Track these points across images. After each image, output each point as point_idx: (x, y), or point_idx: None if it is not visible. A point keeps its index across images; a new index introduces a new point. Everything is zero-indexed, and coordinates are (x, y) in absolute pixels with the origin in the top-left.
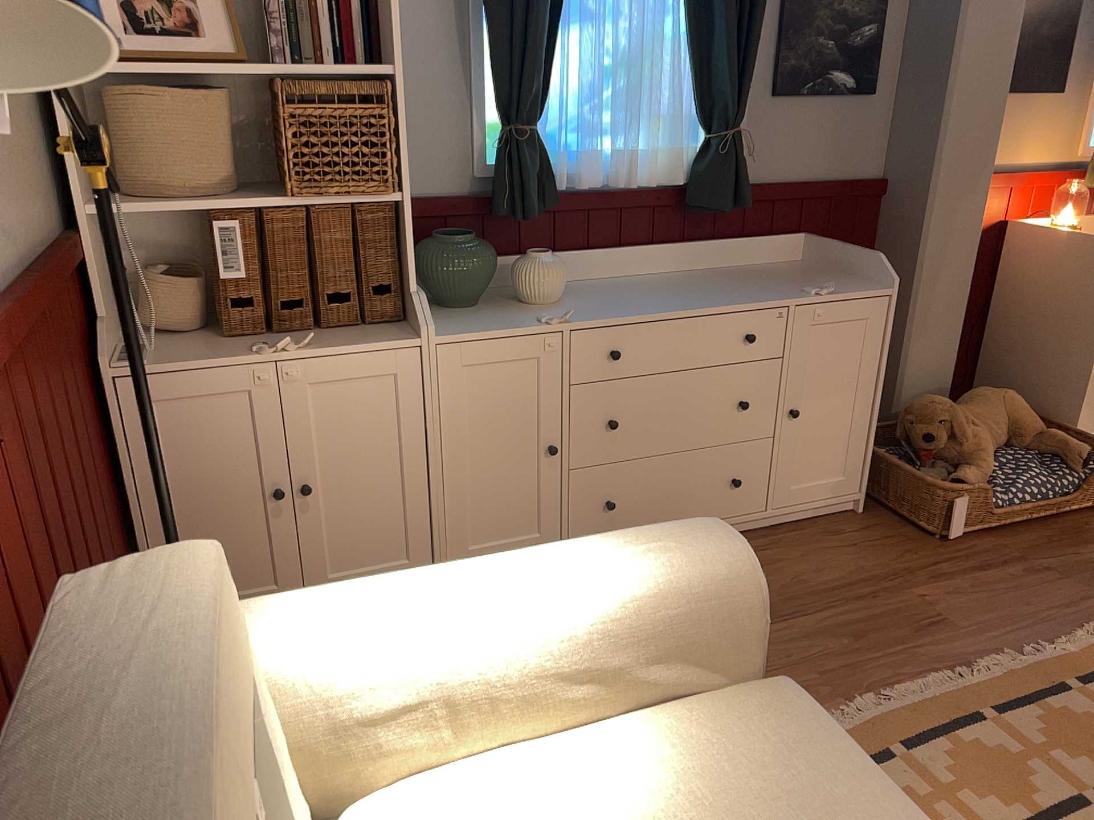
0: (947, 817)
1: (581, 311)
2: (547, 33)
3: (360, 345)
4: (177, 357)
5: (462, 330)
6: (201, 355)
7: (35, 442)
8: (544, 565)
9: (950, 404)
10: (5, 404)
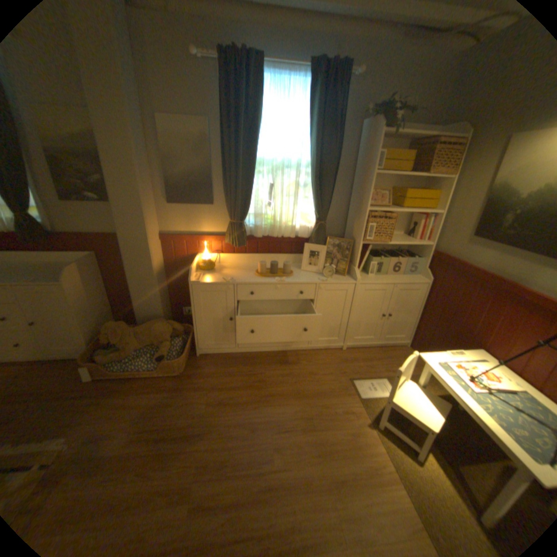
0: None
1: None
2: None
3: None
4: None
5: None
6: None
7: None
8: None
9: (120, 327)
10: None
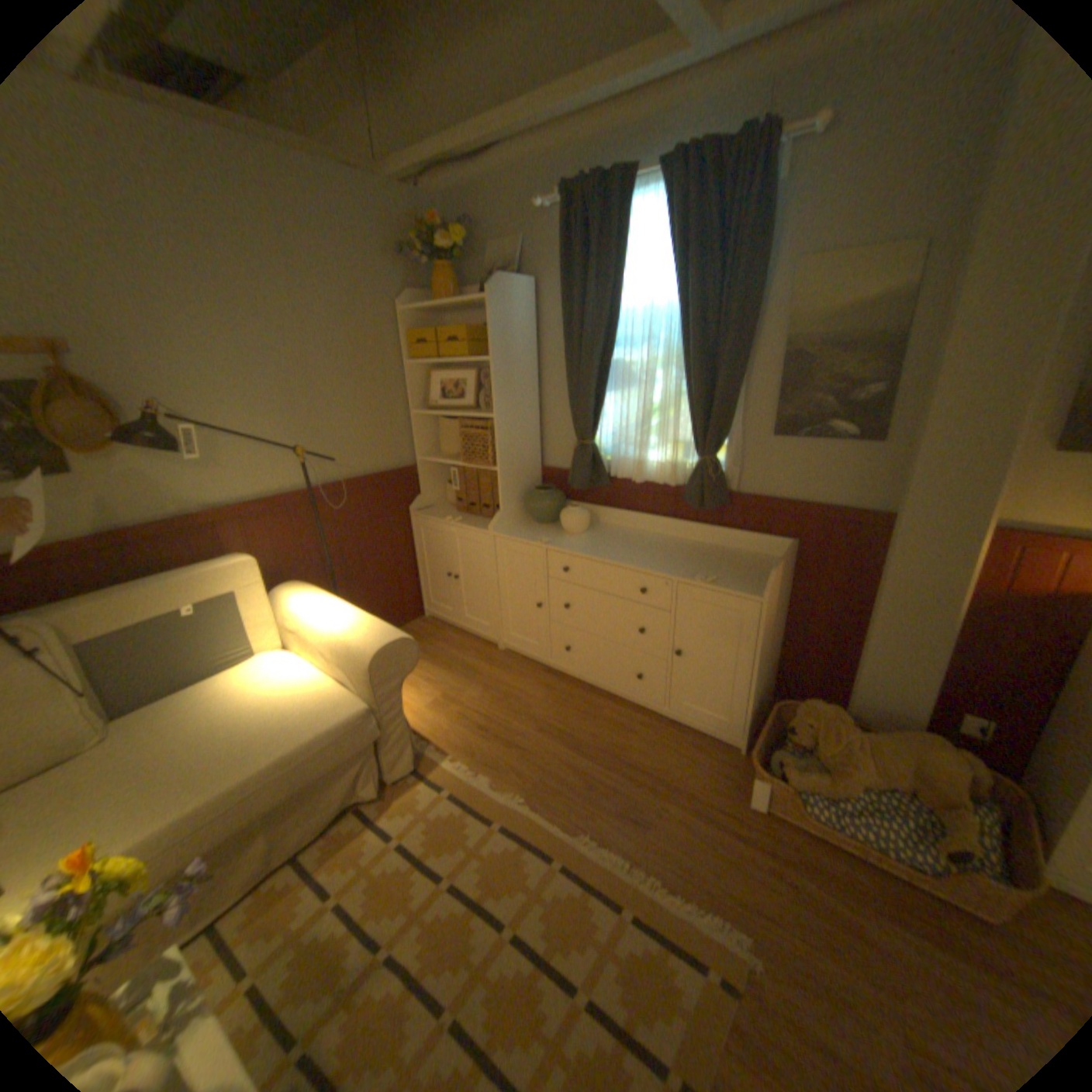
0: (455, 859)
1: (570, 542)
2: (590, 395)
3: (474, 527)
4: (433, 513)
5: (510, 533)
6: (438, 514)
7: (331, 526)
8: (345, 617)
9: (842, 720)
10: (310, 513)
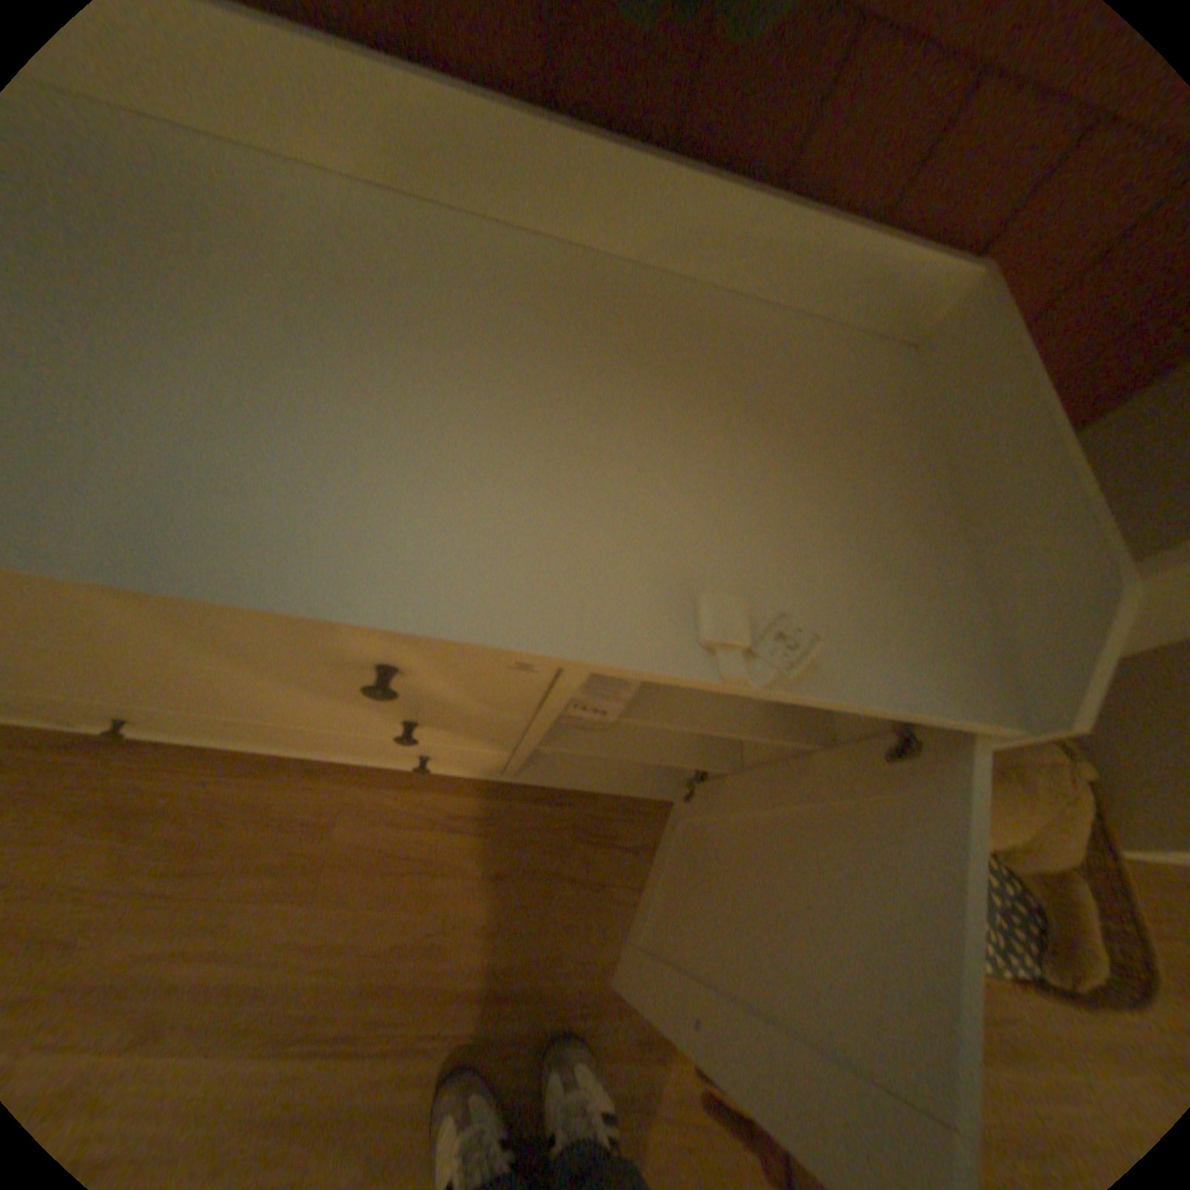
0: None
1: None
2: None
3: None
4: None
5: None
6: None
7: None
8: None
9: None
10: None
